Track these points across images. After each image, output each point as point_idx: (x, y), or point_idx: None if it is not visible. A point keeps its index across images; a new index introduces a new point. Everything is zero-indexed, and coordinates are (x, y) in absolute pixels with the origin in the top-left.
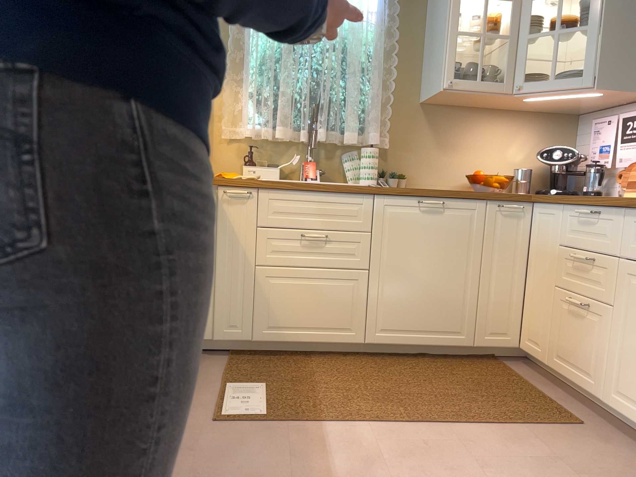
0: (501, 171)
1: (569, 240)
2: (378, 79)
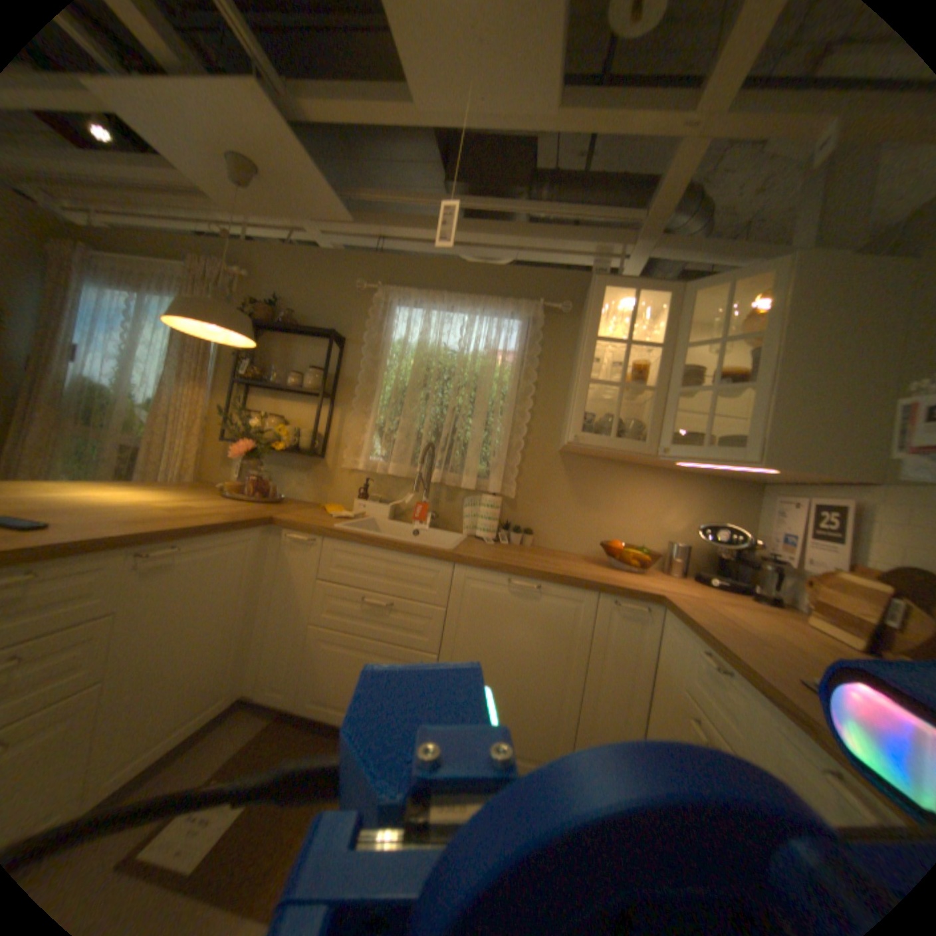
0: (654, 543)
1: (695, 691)
2: (508, 423)
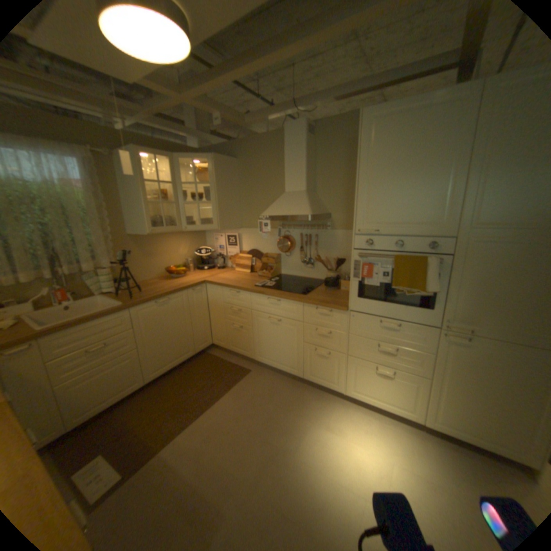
0: (177, 261)
1: (226, 301)
2: (94, 226)
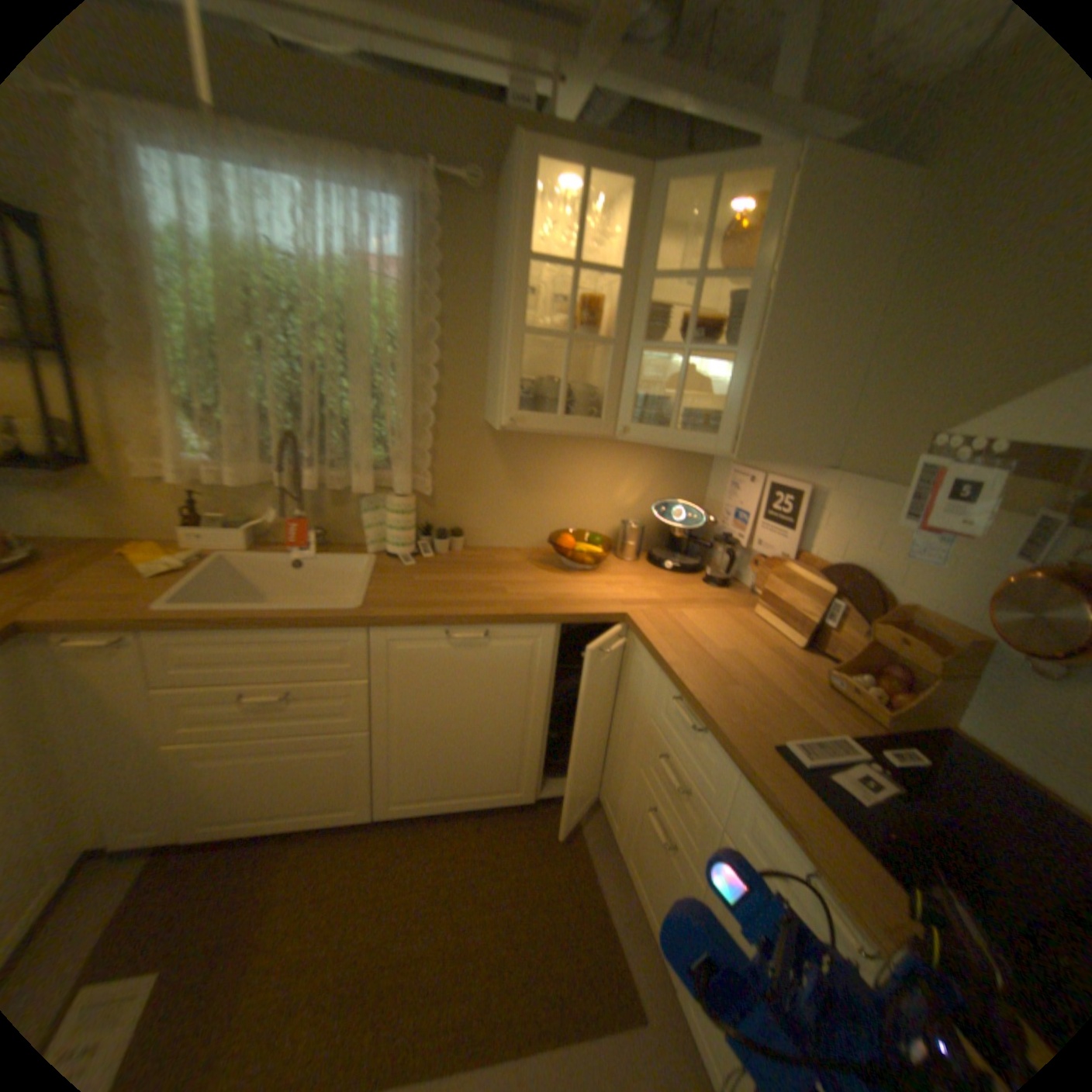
0: (603, 521)
1: (663, 726)
2: (406, 385)
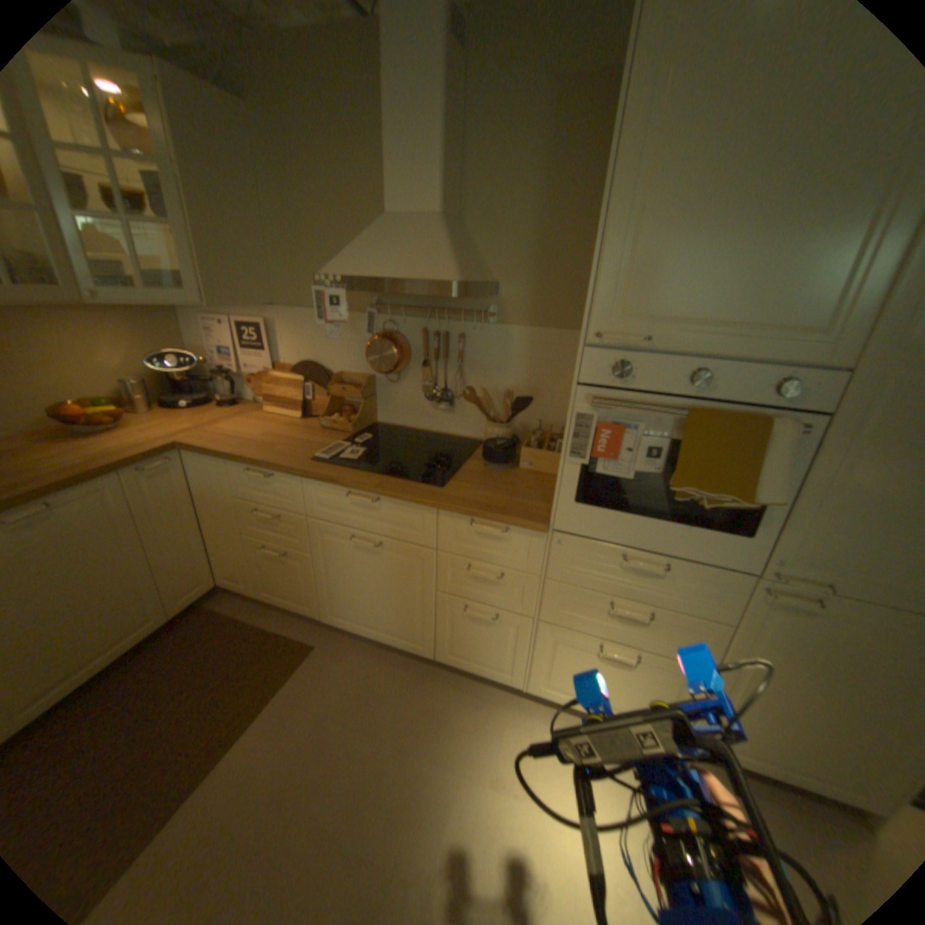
0: (97, 387)
1: (243, 495)
2: None
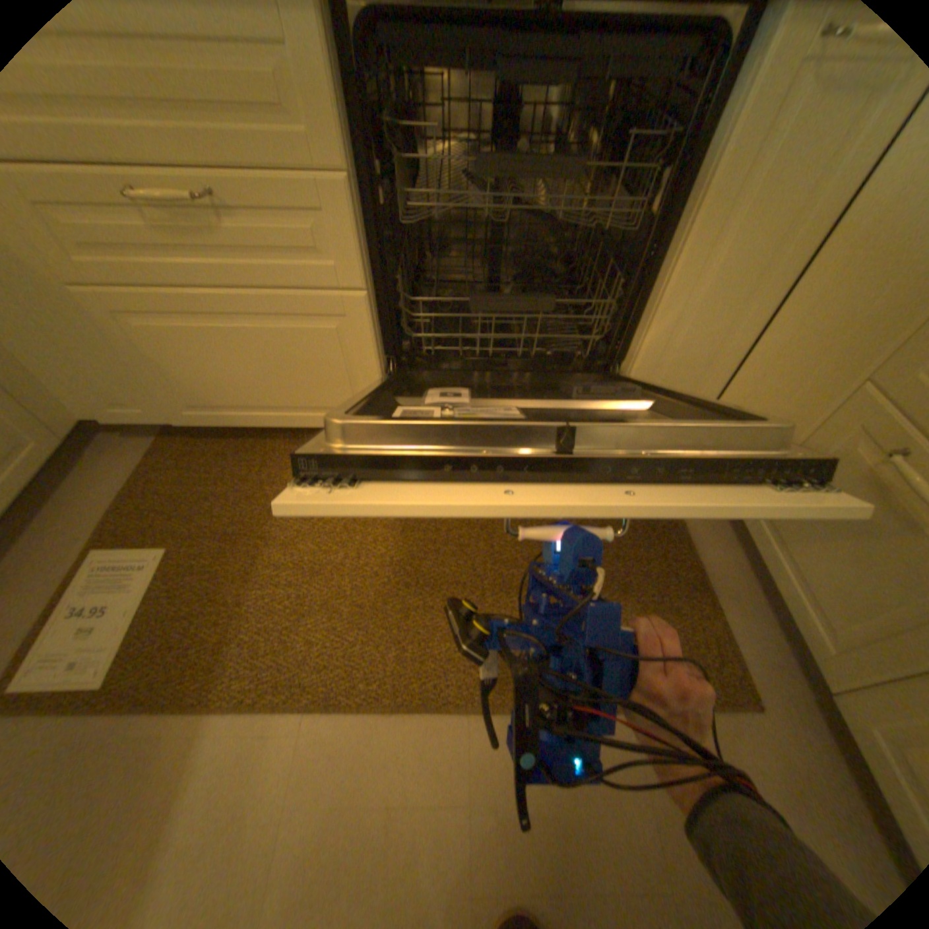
0: None
1: None
2: None
